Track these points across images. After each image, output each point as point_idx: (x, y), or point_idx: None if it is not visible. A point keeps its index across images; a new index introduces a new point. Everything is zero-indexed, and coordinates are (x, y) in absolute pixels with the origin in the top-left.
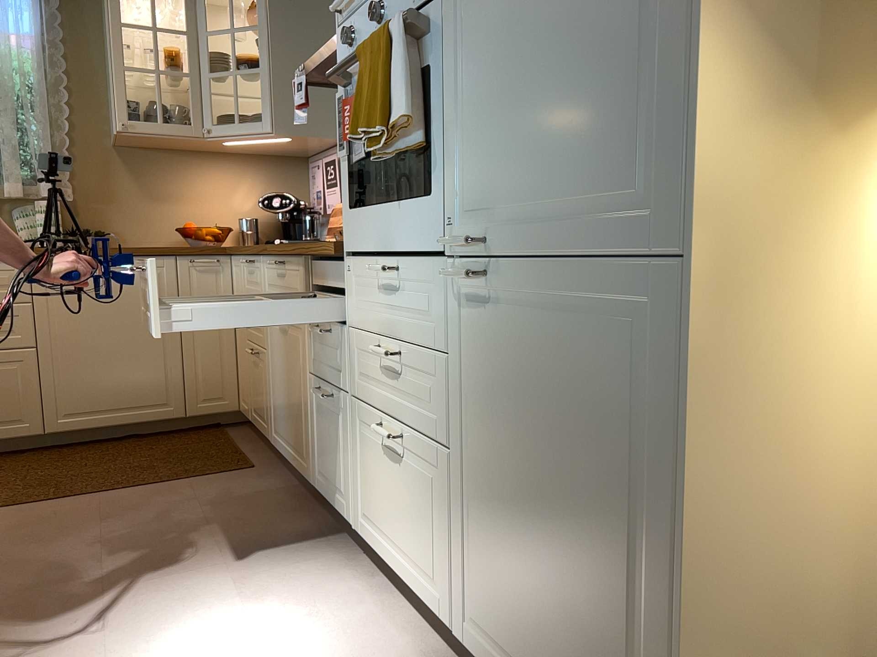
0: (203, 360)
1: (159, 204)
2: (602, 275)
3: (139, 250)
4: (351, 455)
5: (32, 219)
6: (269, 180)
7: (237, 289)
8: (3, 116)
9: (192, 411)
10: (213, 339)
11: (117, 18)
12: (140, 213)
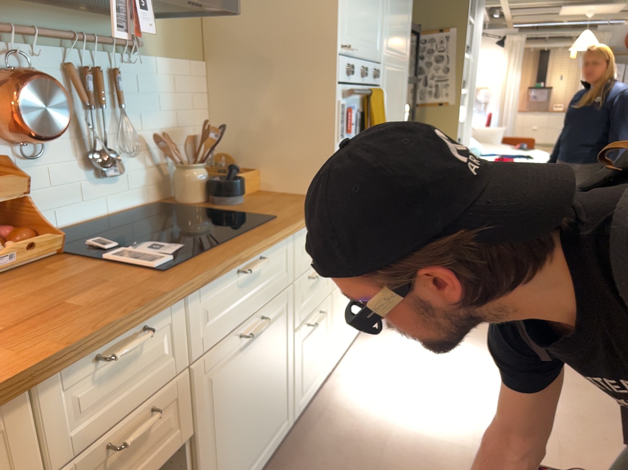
0: None
1: None
2: None
3: None
4: (330, 327)
5: None
6: None
7: None
8: None
9: None
10: None
11: None
12: None
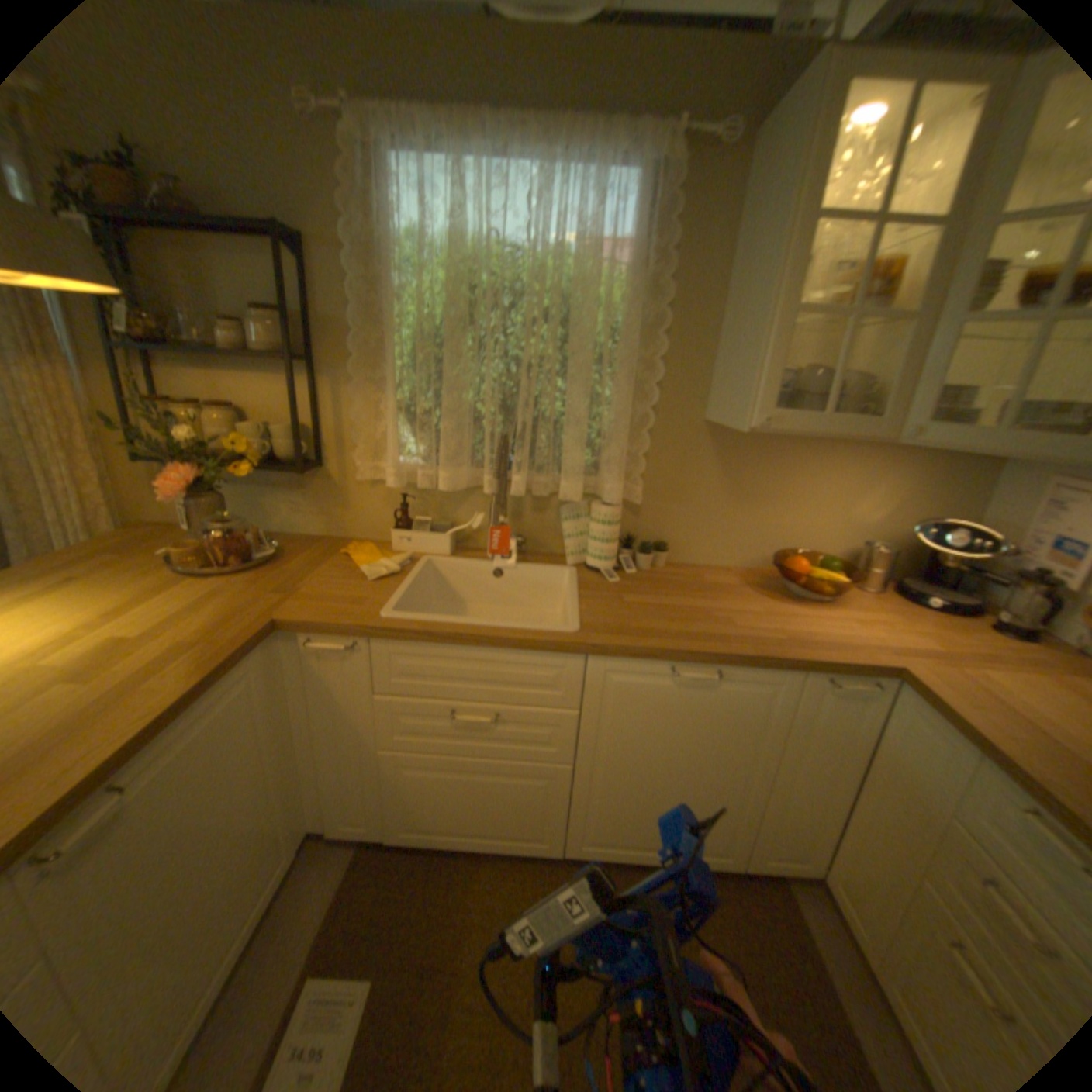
0: (799, 817)
1: (750, 509)
2: None
3: (758, 663)
4: None
5: (584, 523)
6: (931, 481)
7: (918, 763)
8: (575, 381)
9: (759, 872)
10: (825, 794)
11: (819, 196)
12: (719, 519)
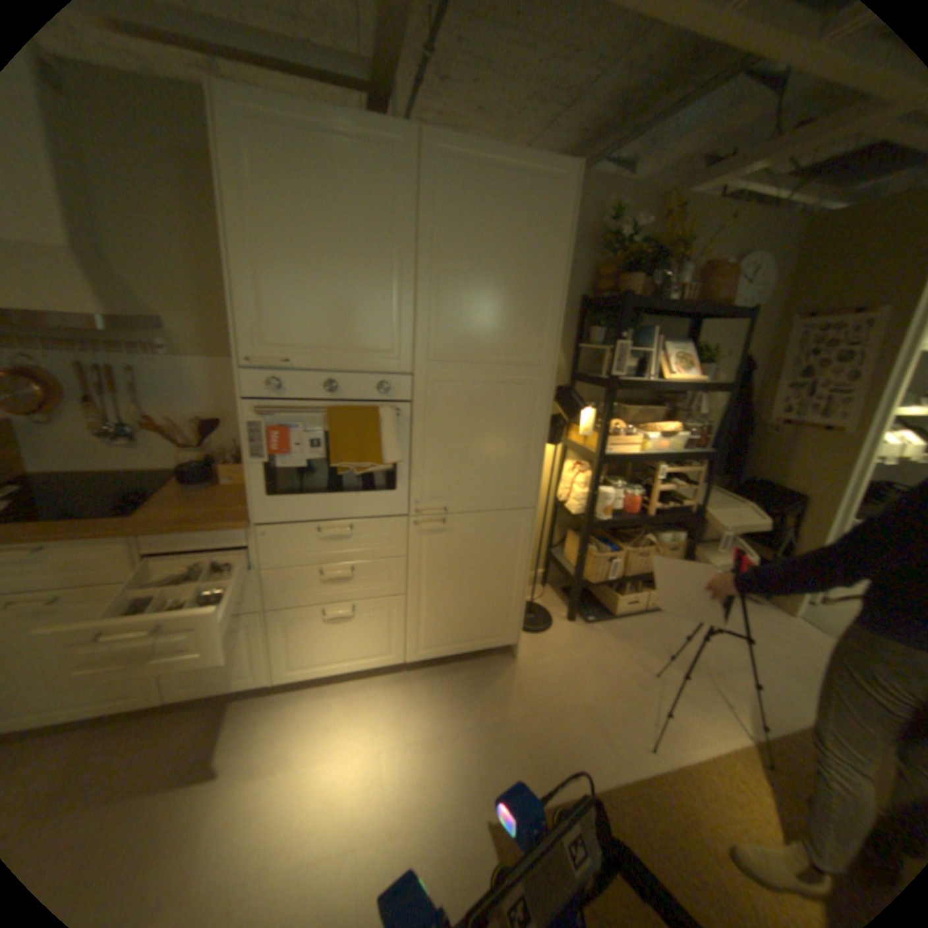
0: None
1: None
2: (500, 514)
3: None
4: (264, 646)
5: None
6: None
7: None
8: None
9: None
10: None
11: None
12: None
